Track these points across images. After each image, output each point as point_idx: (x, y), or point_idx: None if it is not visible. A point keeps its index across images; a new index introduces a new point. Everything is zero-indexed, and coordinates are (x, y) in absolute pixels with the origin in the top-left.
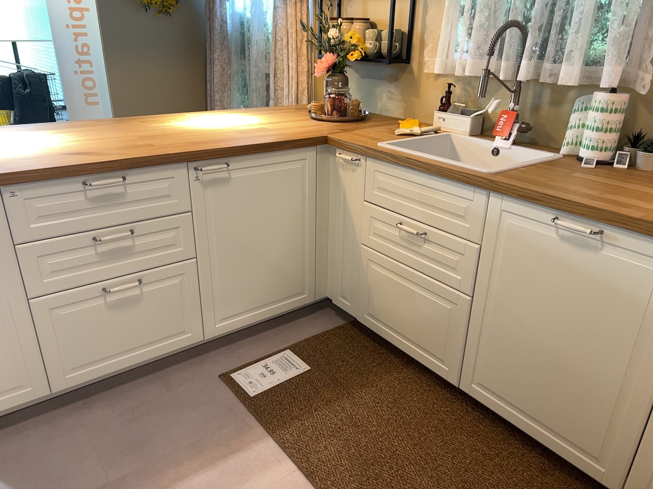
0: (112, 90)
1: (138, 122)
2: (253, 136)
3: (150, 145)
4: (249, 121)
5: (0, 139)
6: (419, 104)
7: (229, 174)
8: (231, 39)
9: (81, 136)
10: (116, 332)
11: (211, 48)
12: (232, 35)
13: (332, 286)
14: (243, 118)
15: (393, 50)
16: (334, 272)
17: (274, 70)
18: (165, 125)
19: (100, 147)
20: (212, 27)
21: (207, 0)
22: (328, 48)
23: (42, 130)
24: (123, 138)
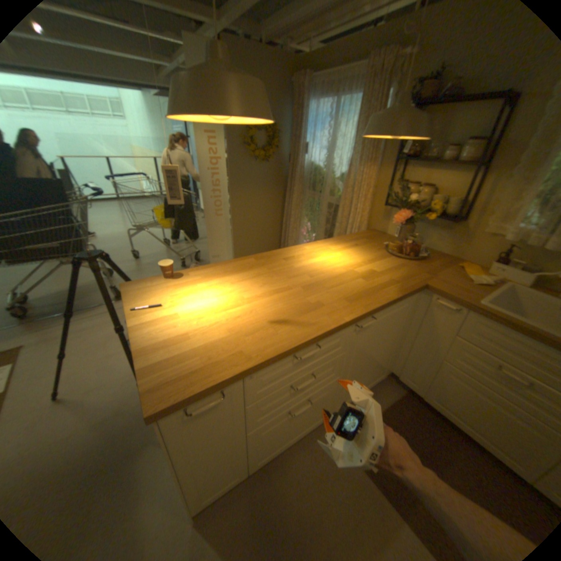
0: (230, 208)
1: (281, 259)
2: (379, 286)
3: (319, 303)
4: (353, 259)
5: (206, 291)
6: (471, 248)
7: (371, 322)
8: (303, 177)
9: (259, 285)
10: (289, 432)
11: (289, 182)
12: (305, 175)
13: (400, 370)
14: (345, 253)
15: (459, 210)
16: (407, 364)
17: (342, 204)
18: (302, 264)
19: (286, 306)
20: (292, 169)
21: (287, 150)
22: (406, 204)
23: (226, 273)
24: (290, 288)
